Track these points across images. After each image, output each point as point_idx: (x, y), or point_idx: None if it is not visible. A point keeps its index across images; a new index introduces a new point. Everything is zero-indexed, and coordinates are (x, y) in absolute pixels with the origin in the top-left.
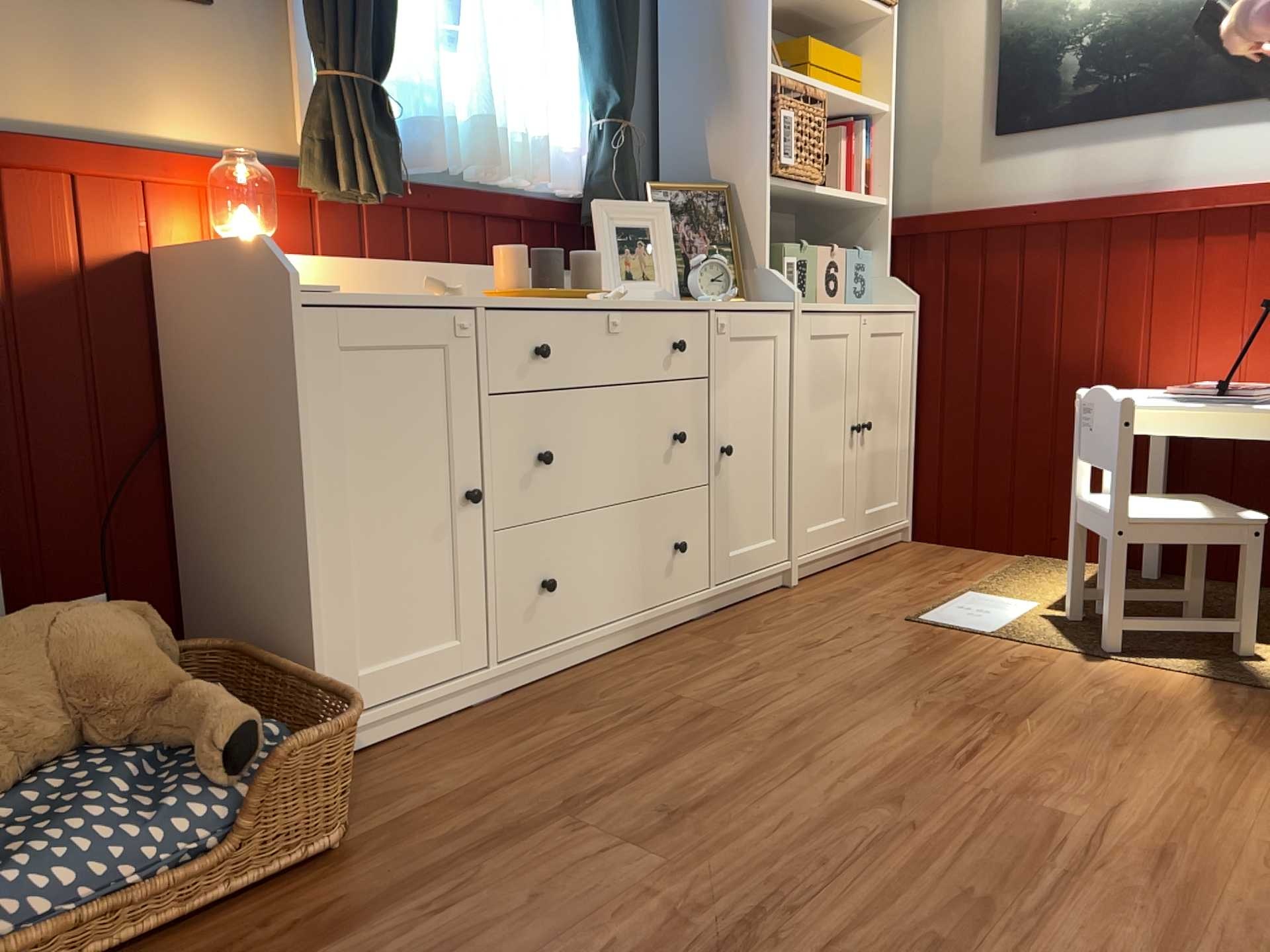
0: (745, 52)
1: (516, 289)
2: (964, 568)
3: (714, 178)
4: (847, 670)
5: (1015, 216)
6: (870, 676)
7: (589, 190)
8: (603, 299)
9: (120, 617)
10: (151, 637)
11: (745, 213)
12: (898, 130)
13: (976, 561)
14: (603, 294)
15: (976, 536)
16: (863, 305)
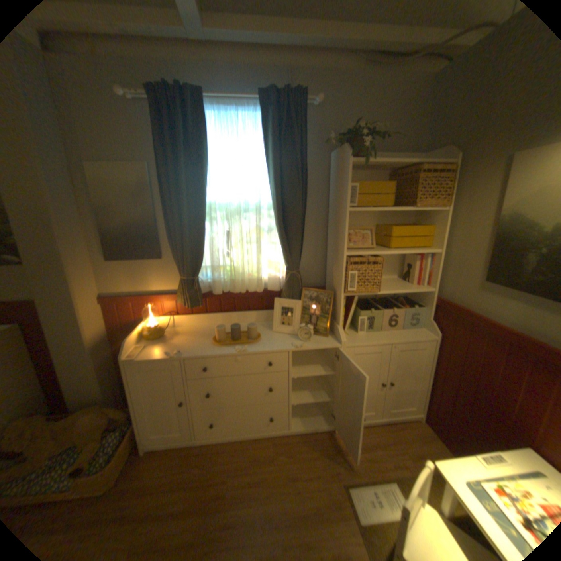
0: (340, 246)
1: (216, 342)
2: (420, 462)
3: (333, 286)
4: (282, 508)
5: (487, 326)
6: (283, 519)
7: (283, 290)
8: (236, 352)
9: (93, 420)
10: (101, 423)
11: (337, 303)
12: (448, 259)
13: (434, 460)
14: (237, 350)
15: (448, 445)
16: (398, 340)
